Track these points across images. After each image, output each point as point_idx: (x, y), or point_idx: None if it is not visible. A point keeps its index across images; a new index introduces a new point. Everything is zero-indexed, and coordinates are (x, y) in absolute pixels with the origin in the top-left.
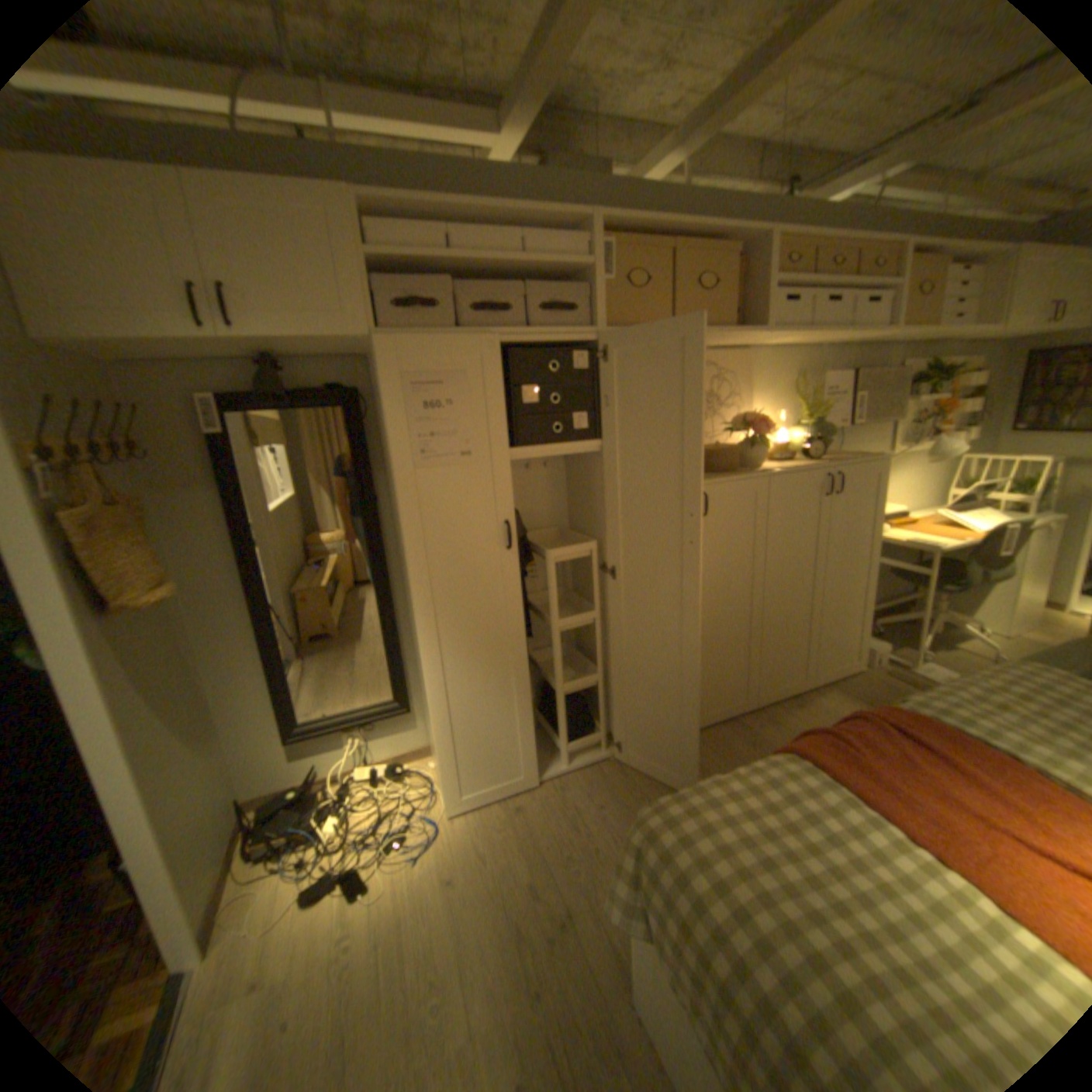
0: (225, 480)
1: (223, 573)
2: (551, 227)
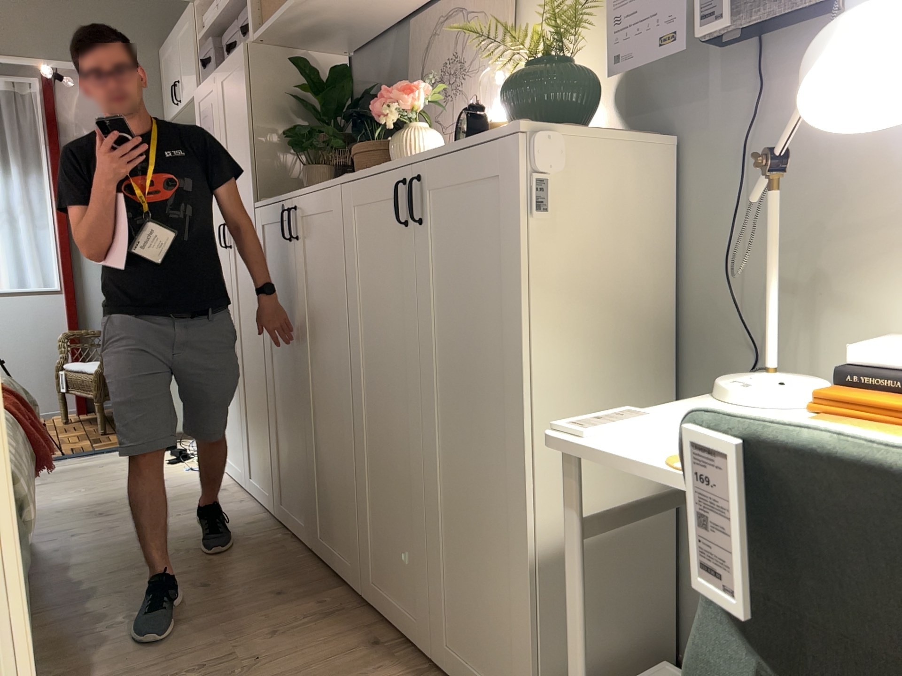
0: None
1: None
2: None
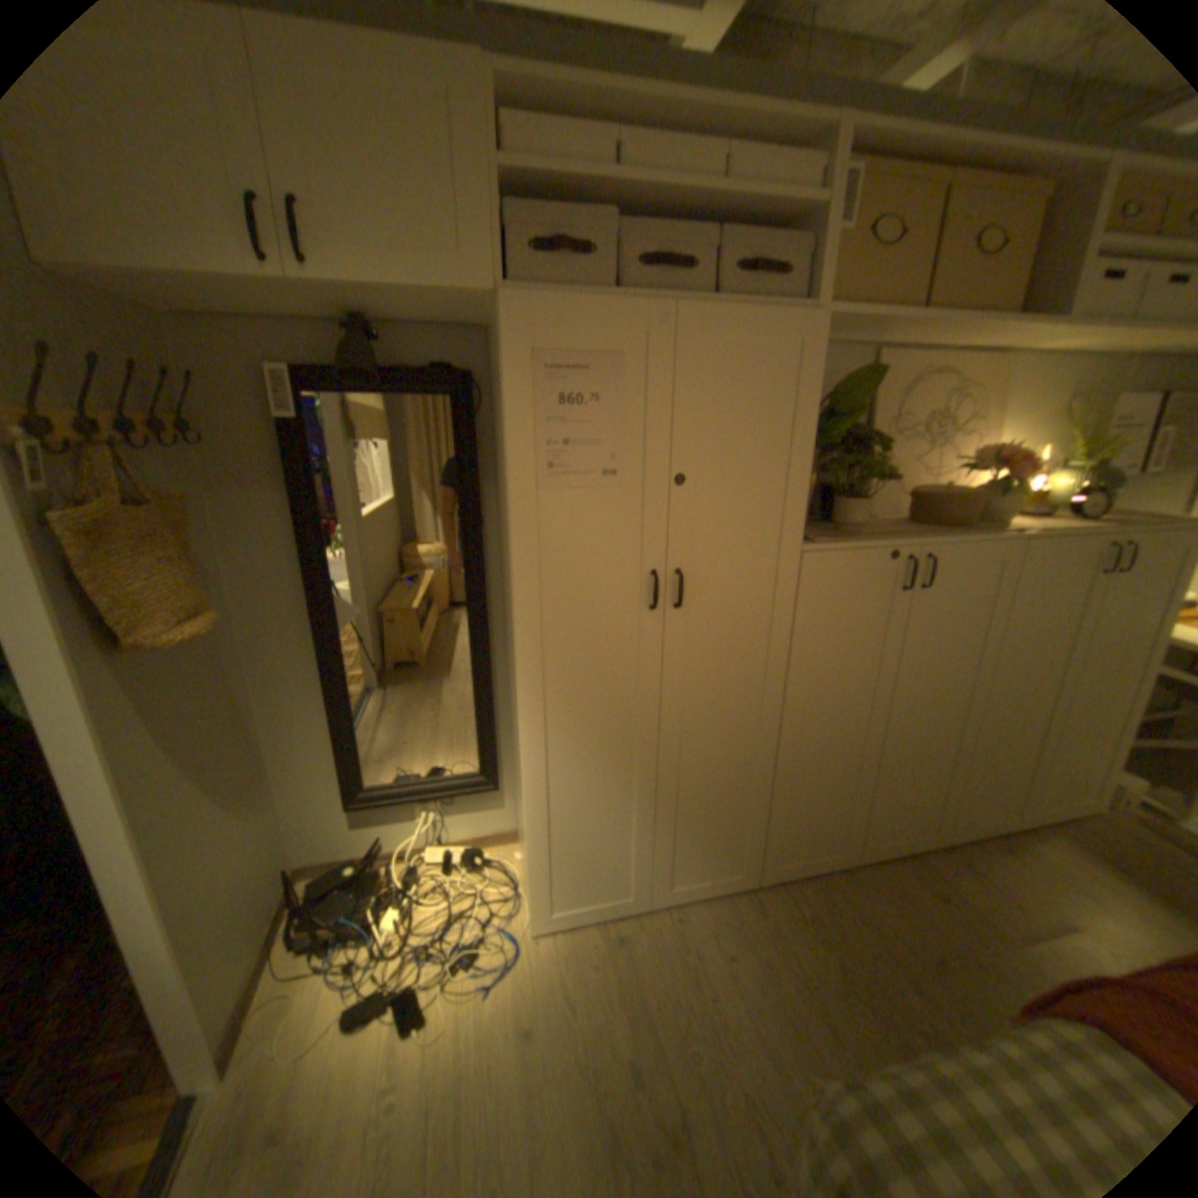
0: (295, 480)
1: (288, 597)
2: (768, 144)
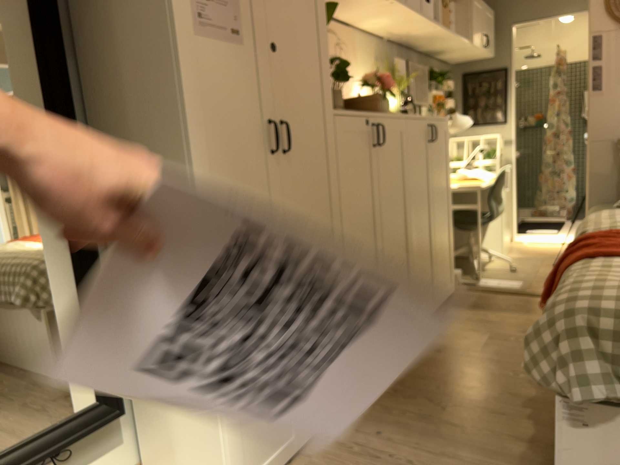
0: None
1: None
2: None
